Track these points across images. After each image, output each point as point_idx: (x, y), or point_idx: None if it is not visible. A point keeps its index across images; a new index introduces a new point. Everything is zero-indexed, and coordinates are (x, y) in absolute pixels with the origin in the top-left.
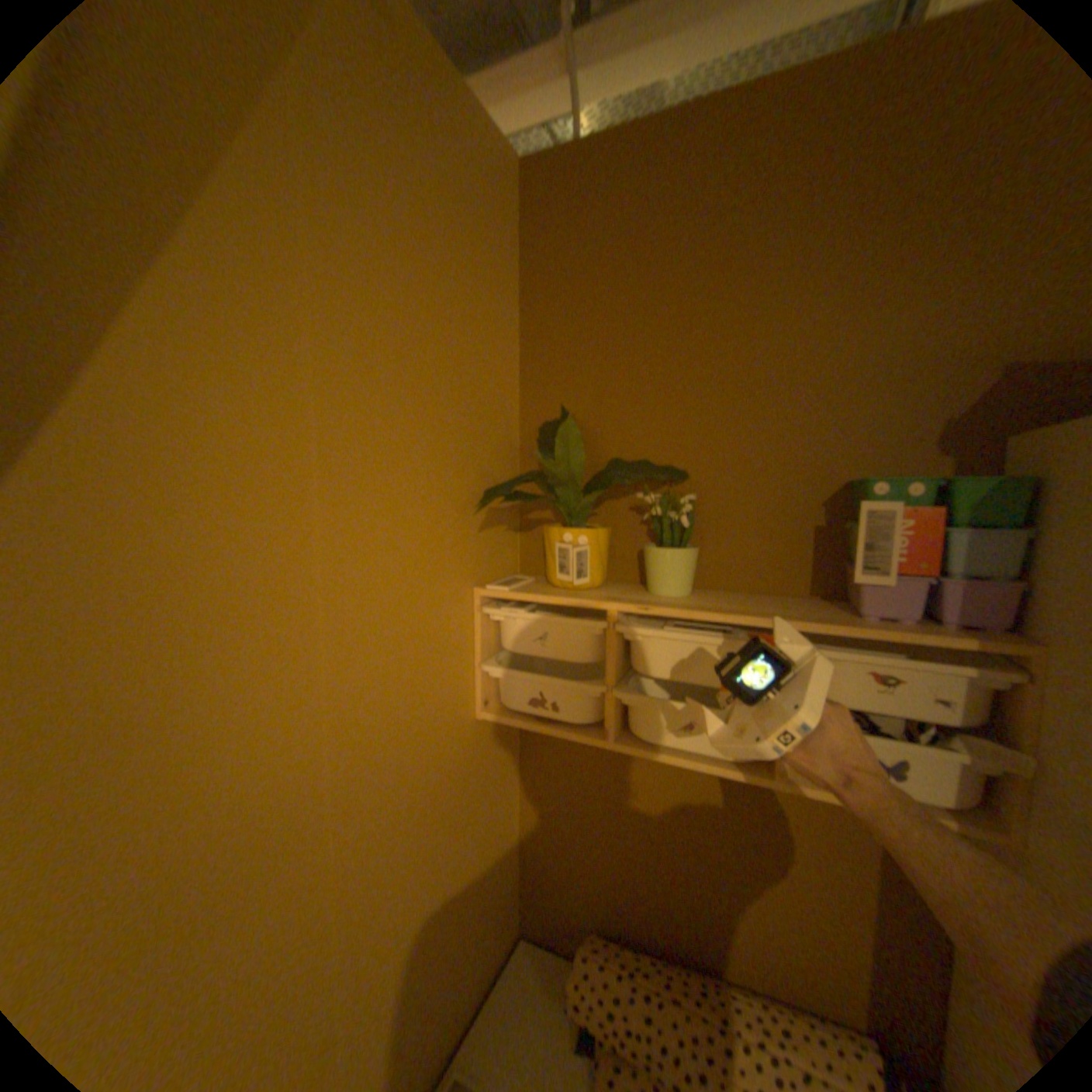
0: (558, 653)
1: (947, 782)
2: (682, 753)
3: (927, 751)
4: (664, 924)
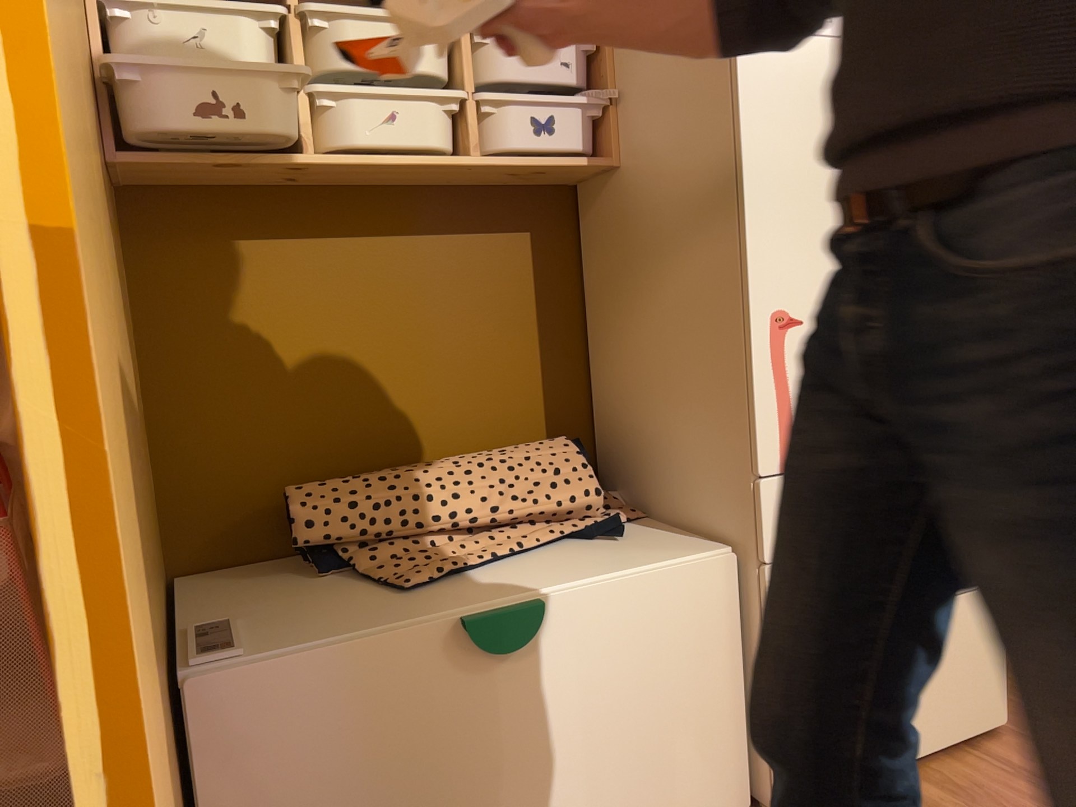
0: (227, 56)
1: (576, 128)
2: (387, 151)
3: (563, 98)
4: (365, 446)
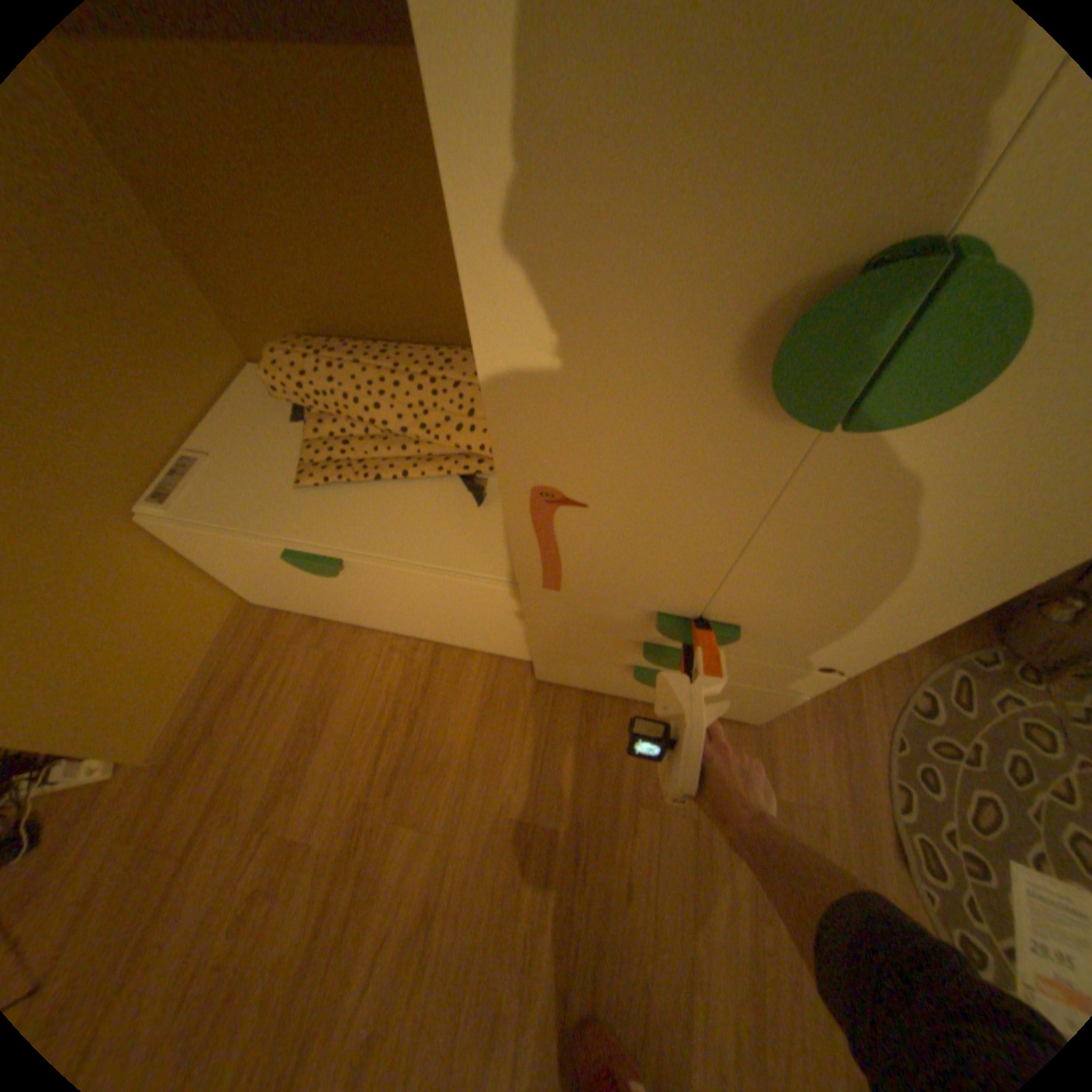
0: None
1: None
2: None
3: None
4: (349, 307)
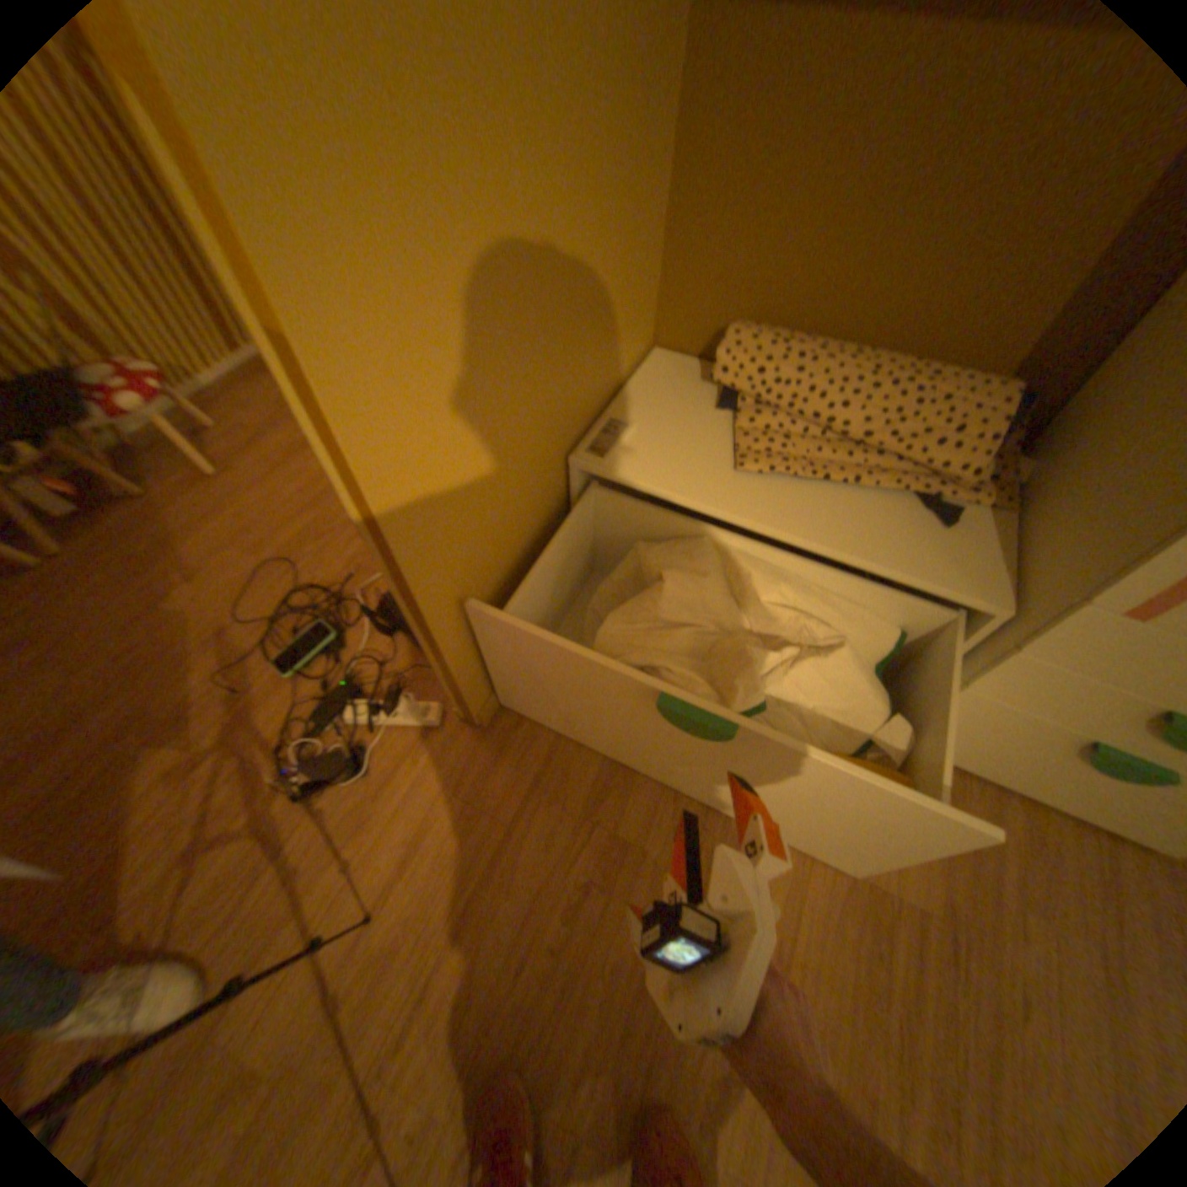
0: None
1: None
2: None
3: None
4: (824, 304)
